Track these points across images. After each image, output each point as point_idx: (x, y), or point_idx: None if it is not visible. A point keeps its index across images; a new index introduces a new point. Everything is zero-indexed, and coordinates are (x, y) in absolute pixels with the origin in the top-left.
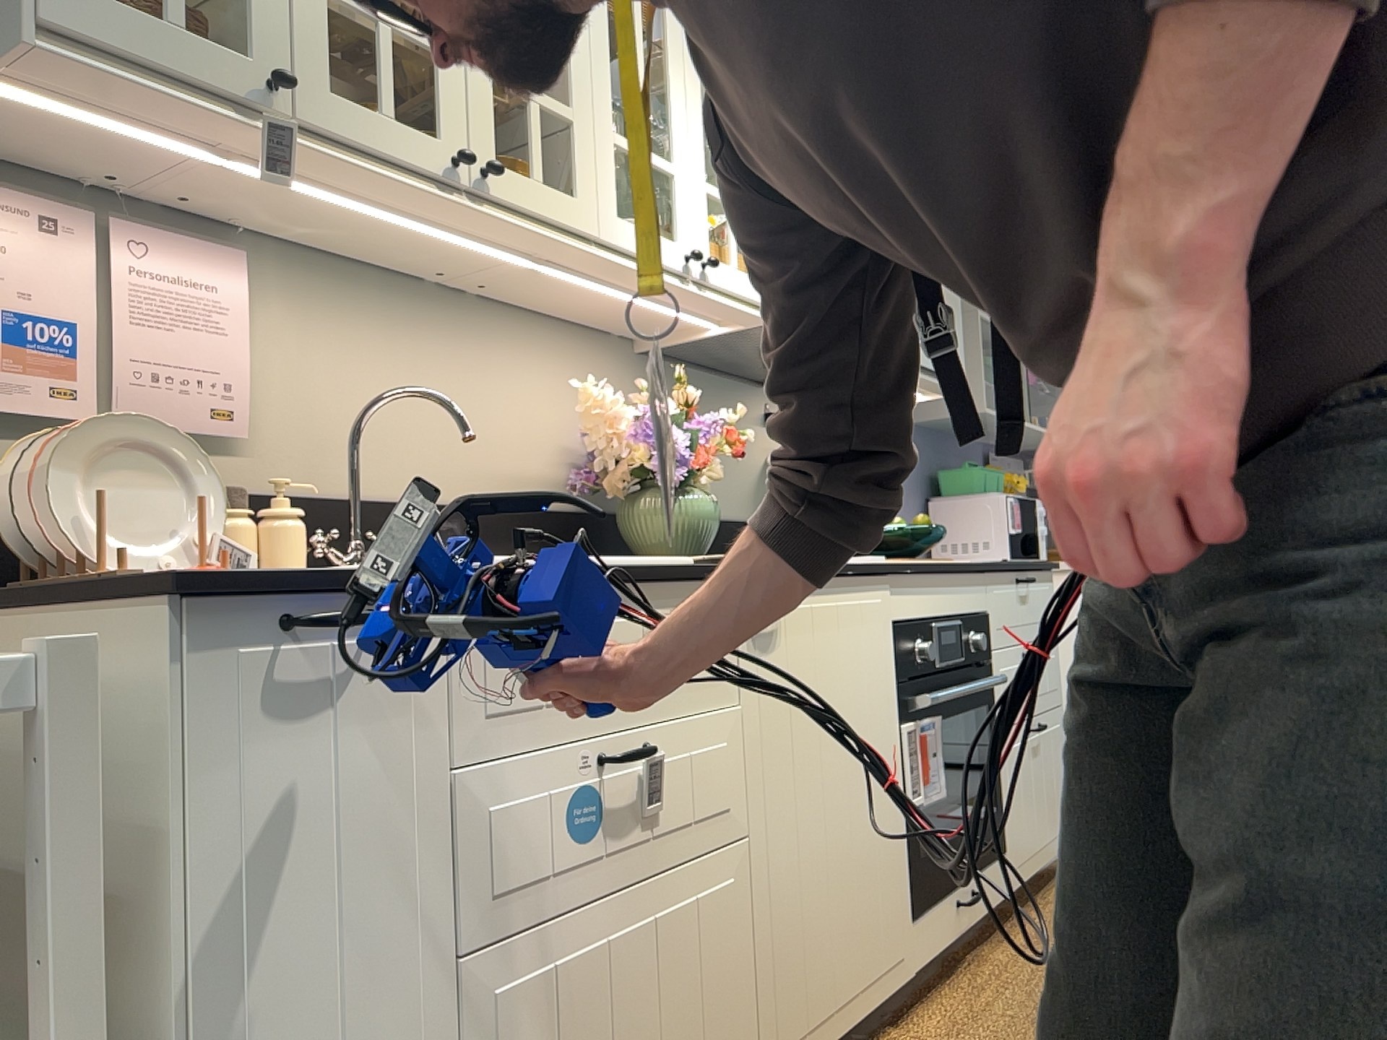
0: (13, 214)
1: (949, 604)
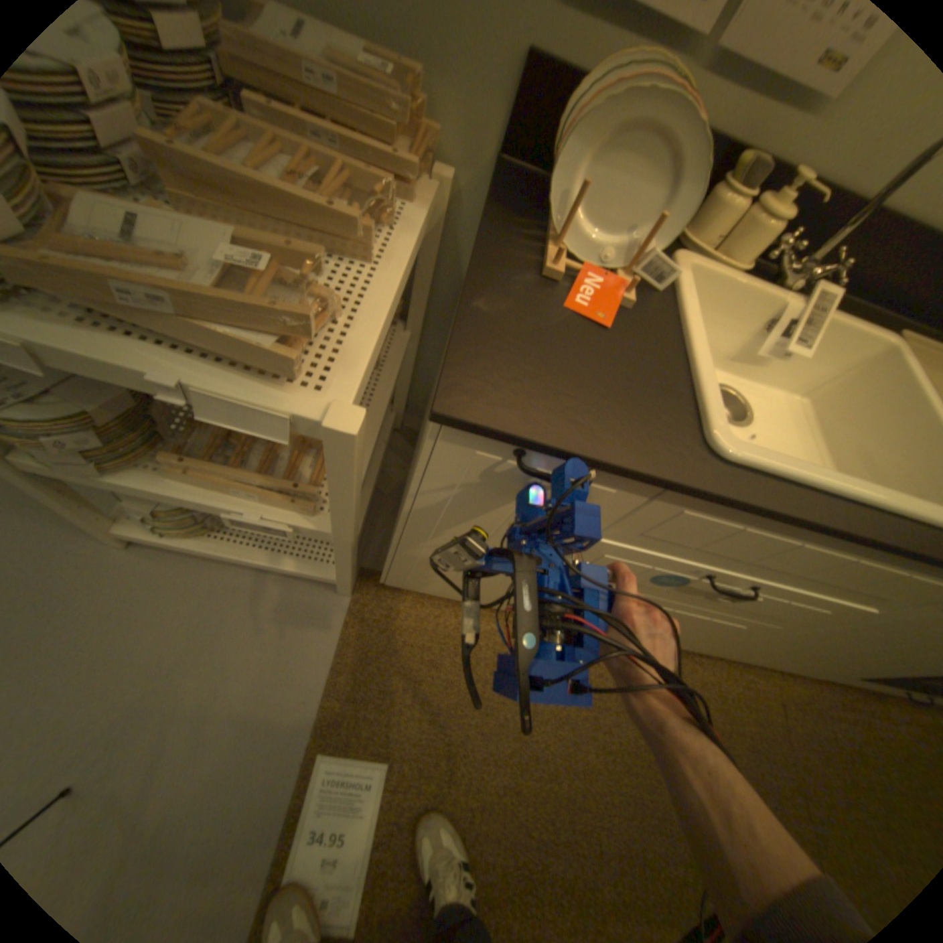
0: None
1: None
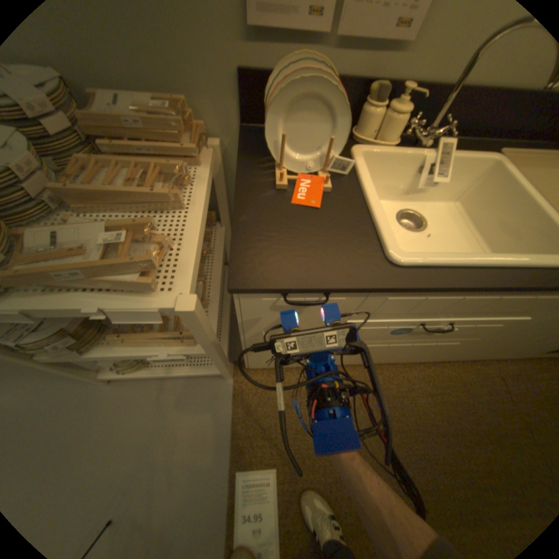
0: None
1: None
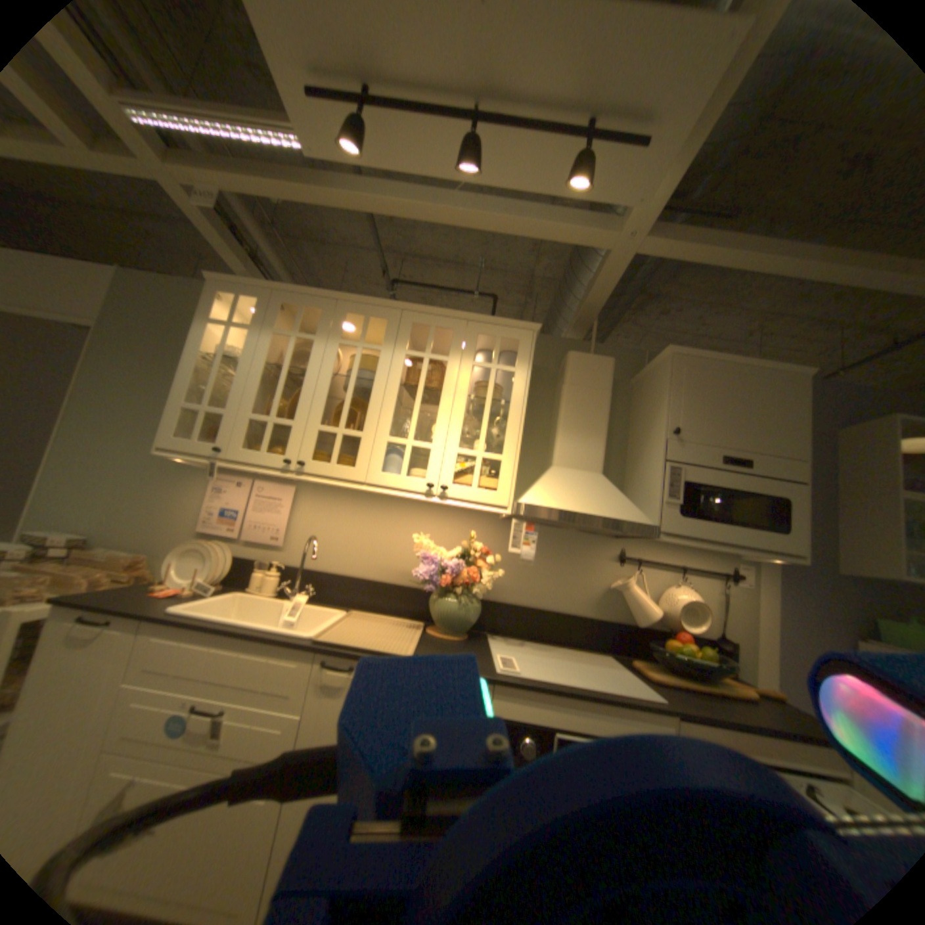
0: (230, 483)
1: (587, 725)
